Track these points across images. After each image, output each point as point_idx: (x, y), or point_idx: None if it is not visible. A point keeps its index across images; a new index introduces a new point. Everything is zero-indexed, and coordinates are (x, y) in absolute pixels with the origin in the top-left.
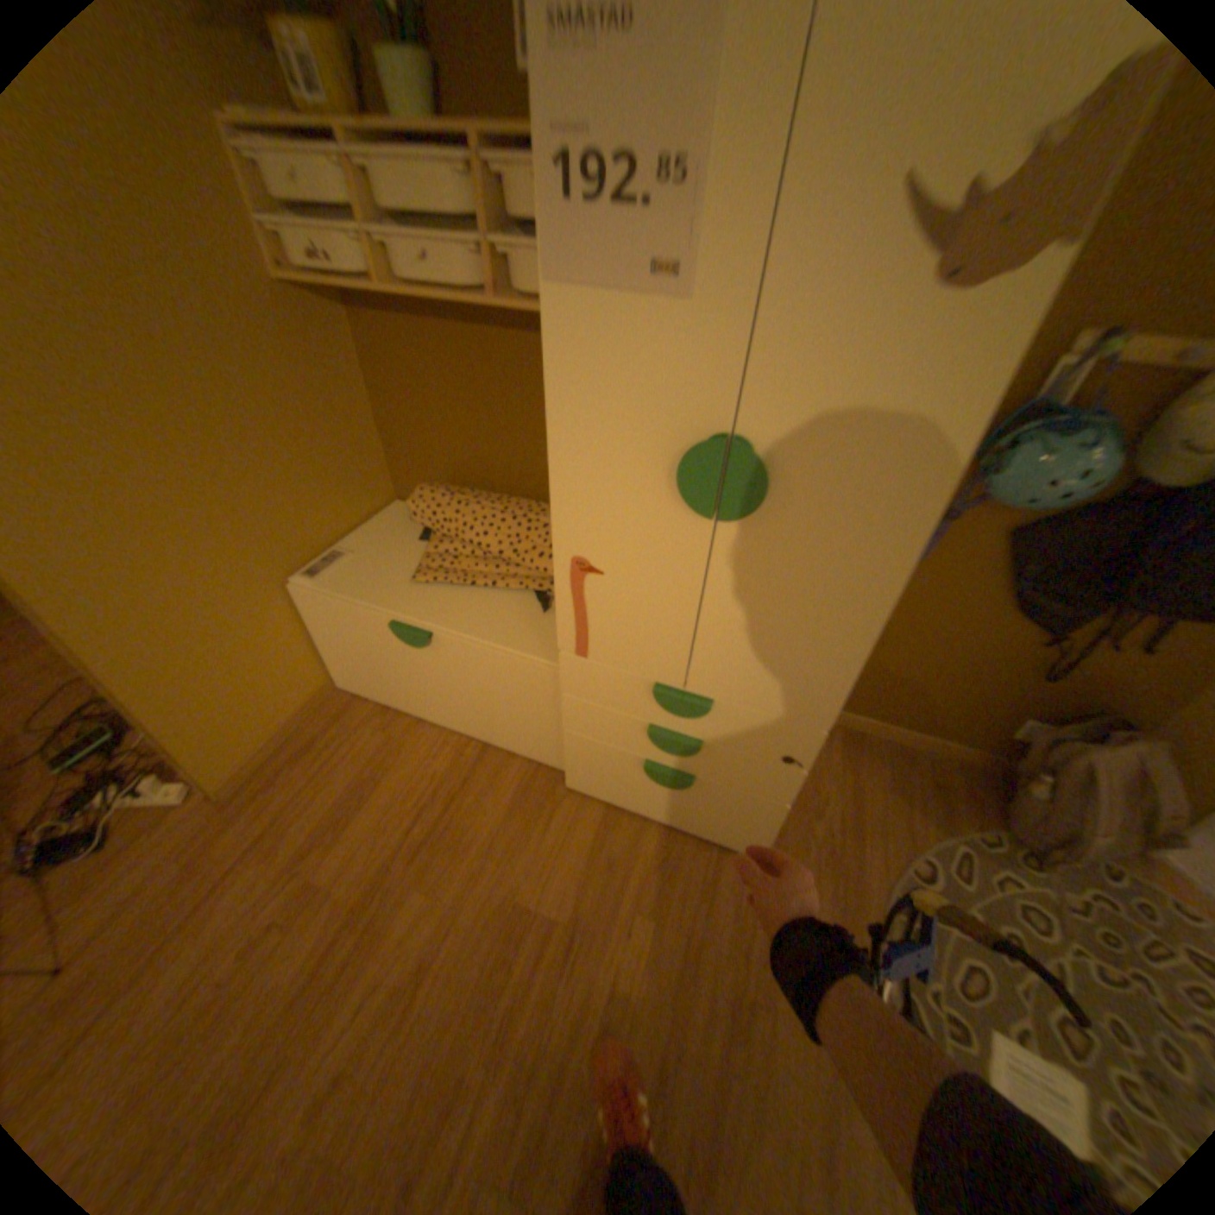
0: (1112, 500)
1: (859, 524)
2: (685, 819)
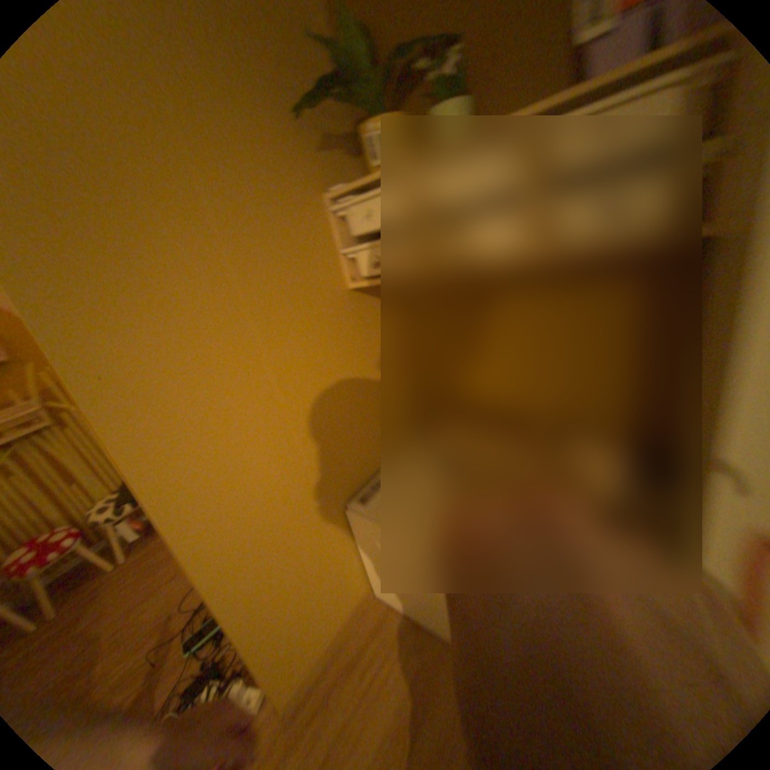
0: None
1: None
2: None
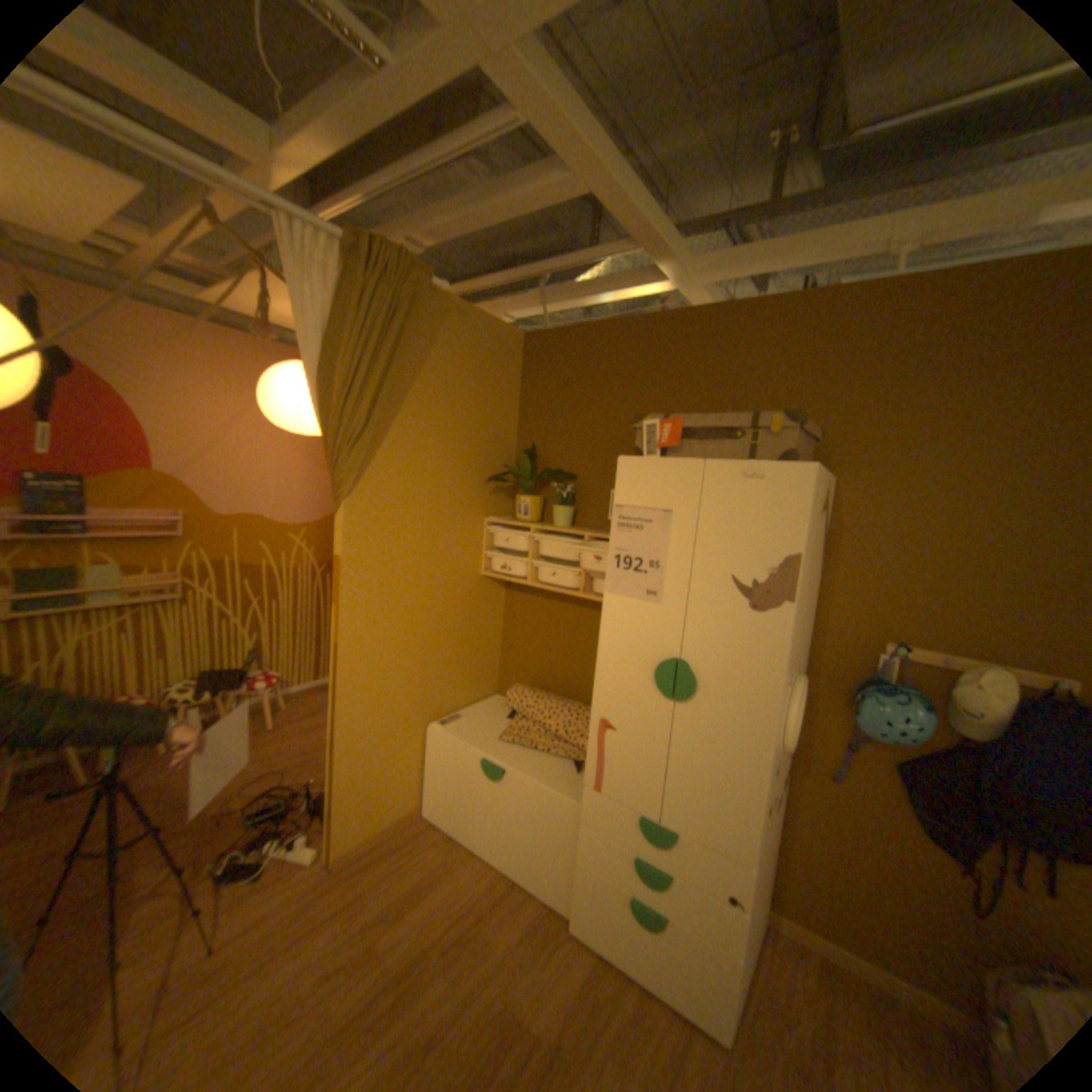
0: (954, 749)
1: (743, 711)
2: (662, 981)
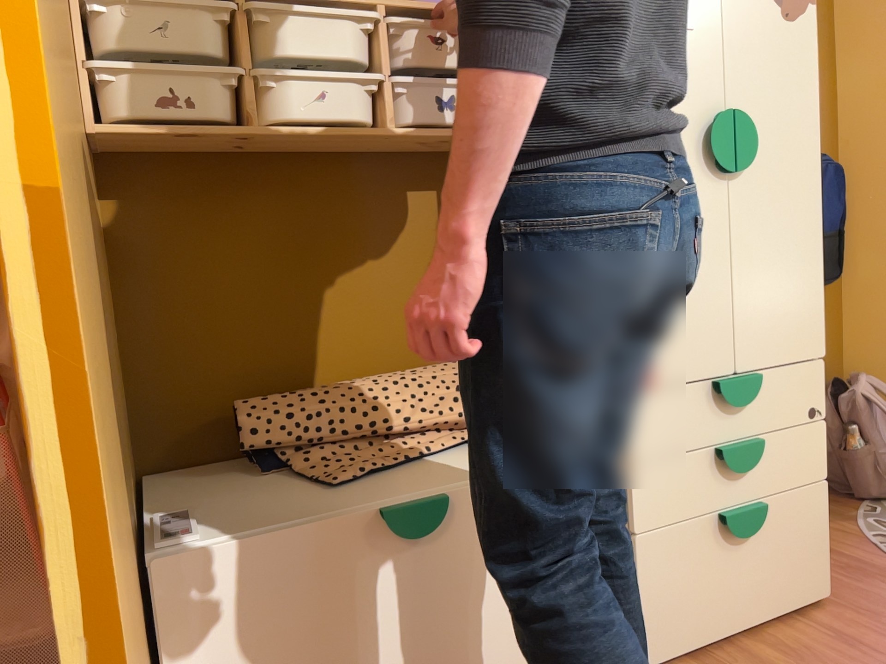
0: None
1: (794, 158)
2: (766, 594)
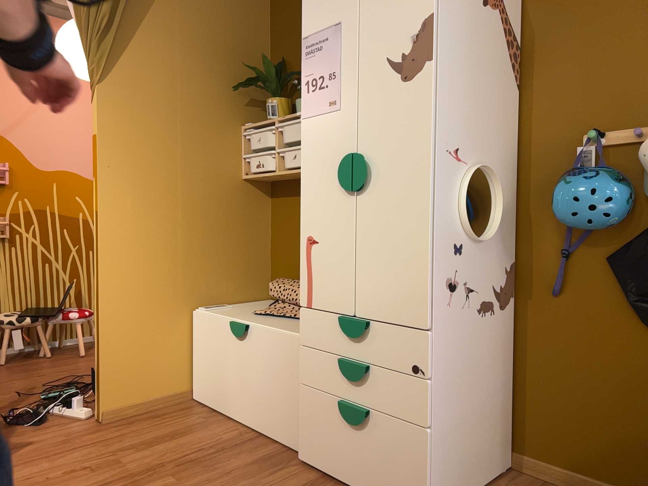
0: None
1: (406, 177)
2: (370, 477)
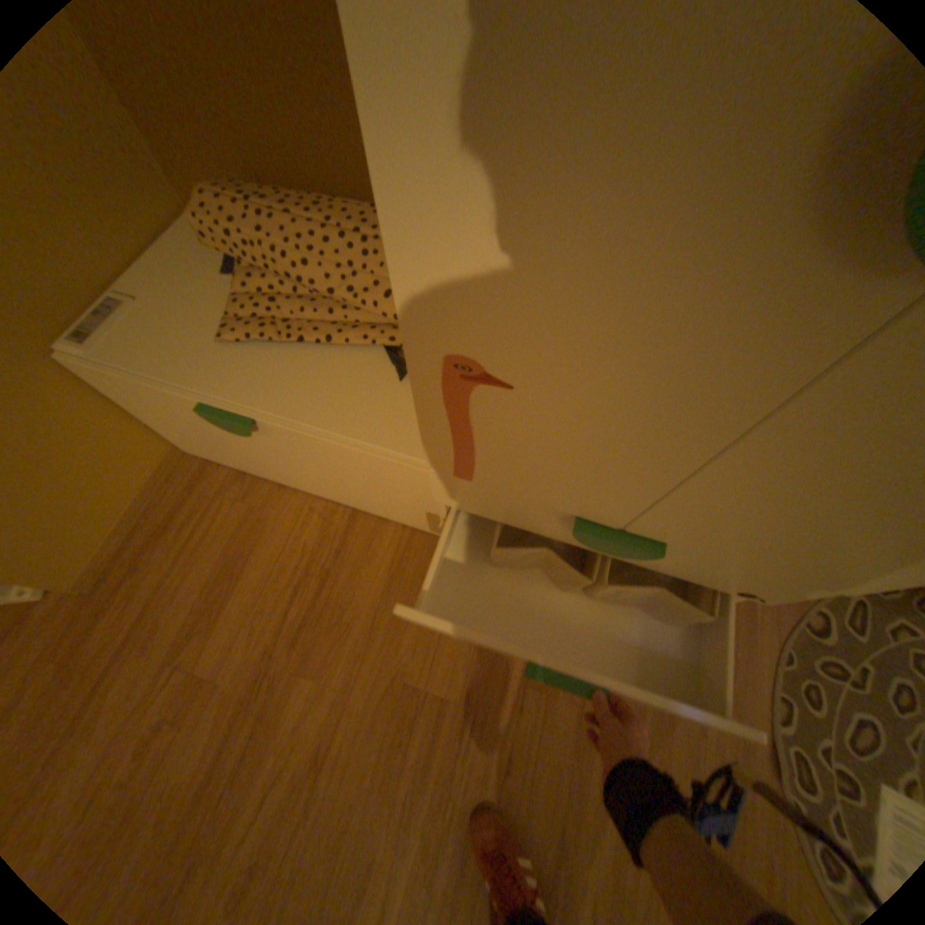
0: None
1: None
2: None
